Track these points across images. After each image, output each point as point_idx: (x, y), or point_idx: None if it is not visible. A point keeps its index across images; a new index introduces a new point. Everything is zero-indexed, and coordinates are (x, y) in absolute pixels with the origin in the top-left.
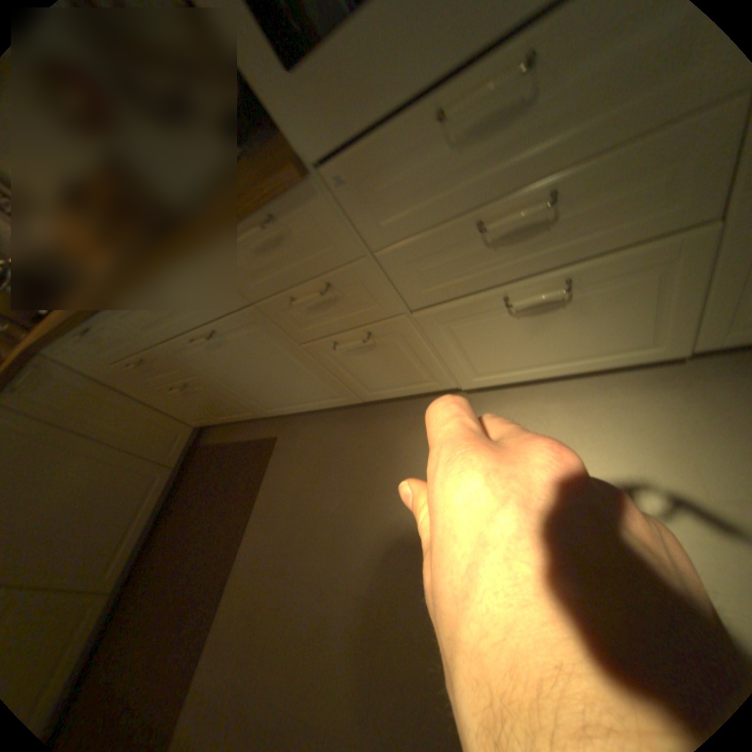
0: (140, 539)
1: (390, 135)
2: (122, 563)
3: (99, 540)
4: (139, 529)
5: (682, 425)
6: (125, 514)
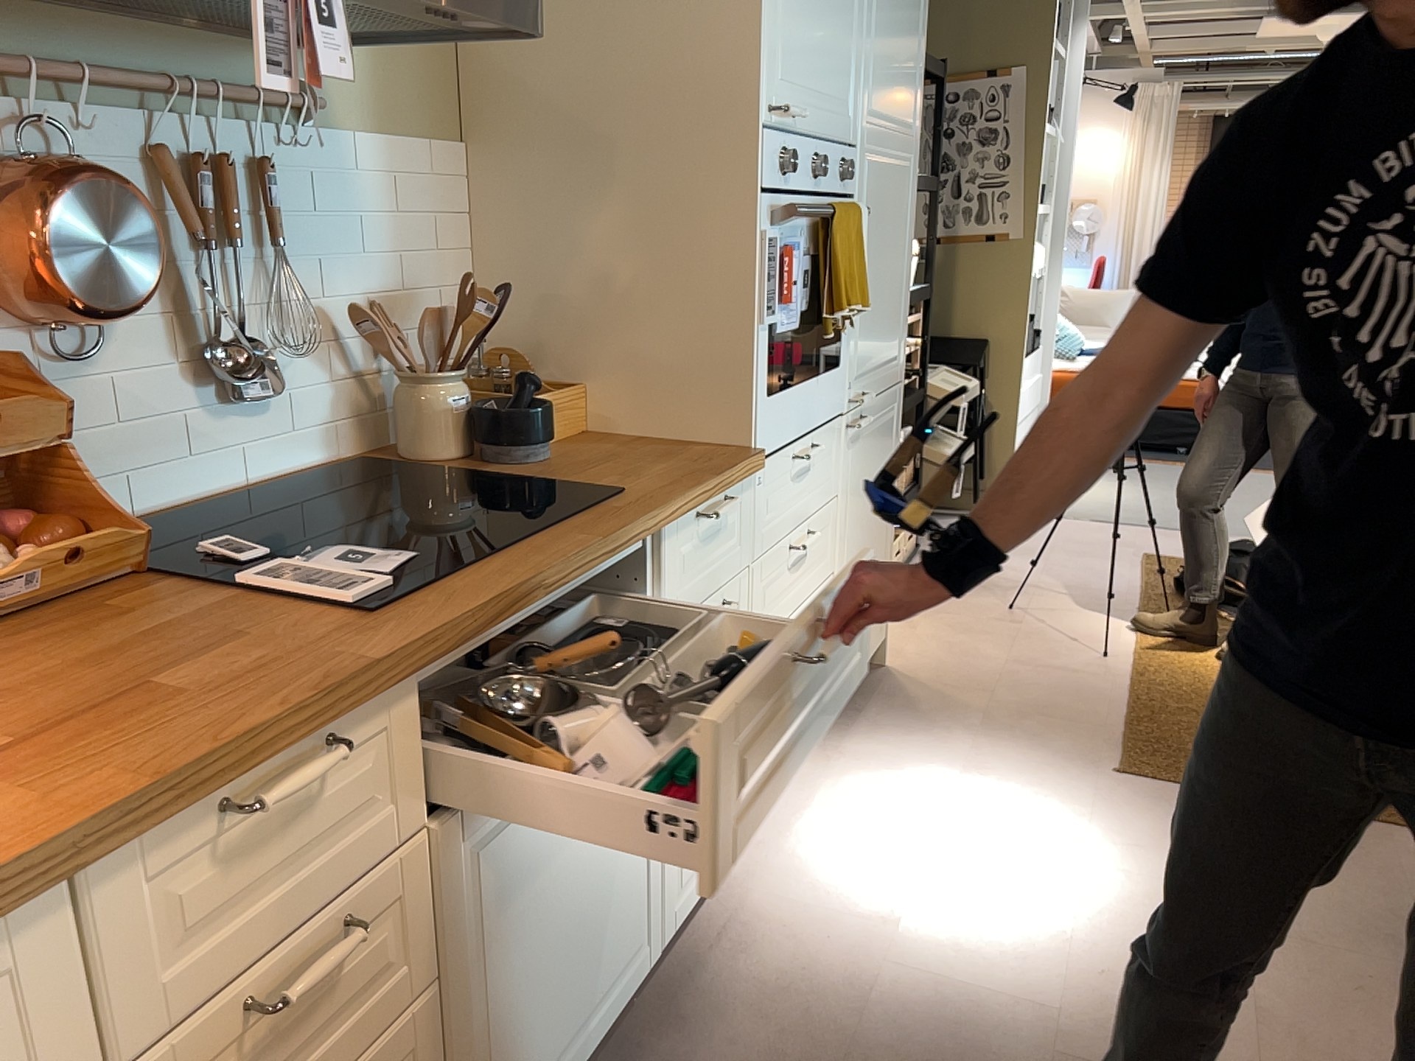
0: None
1: (781, 459)
2: None
3: None
4: None
5: (878, 771)
6: None
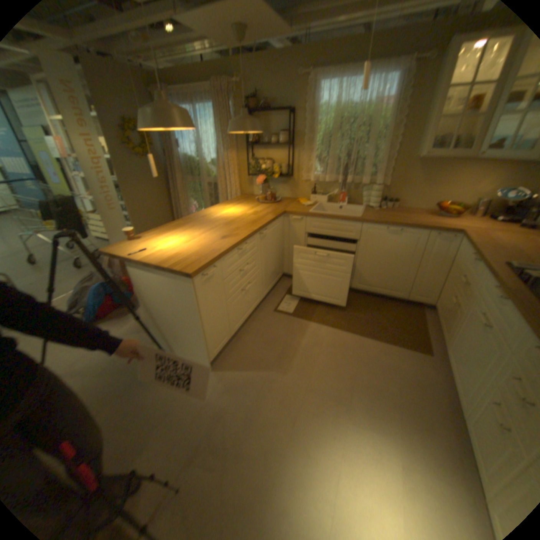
0: (372, 292)
1: None
2: (362, 288)
3: (372, 279)
4: (377, 291)
5: None
6: (383, 285)
